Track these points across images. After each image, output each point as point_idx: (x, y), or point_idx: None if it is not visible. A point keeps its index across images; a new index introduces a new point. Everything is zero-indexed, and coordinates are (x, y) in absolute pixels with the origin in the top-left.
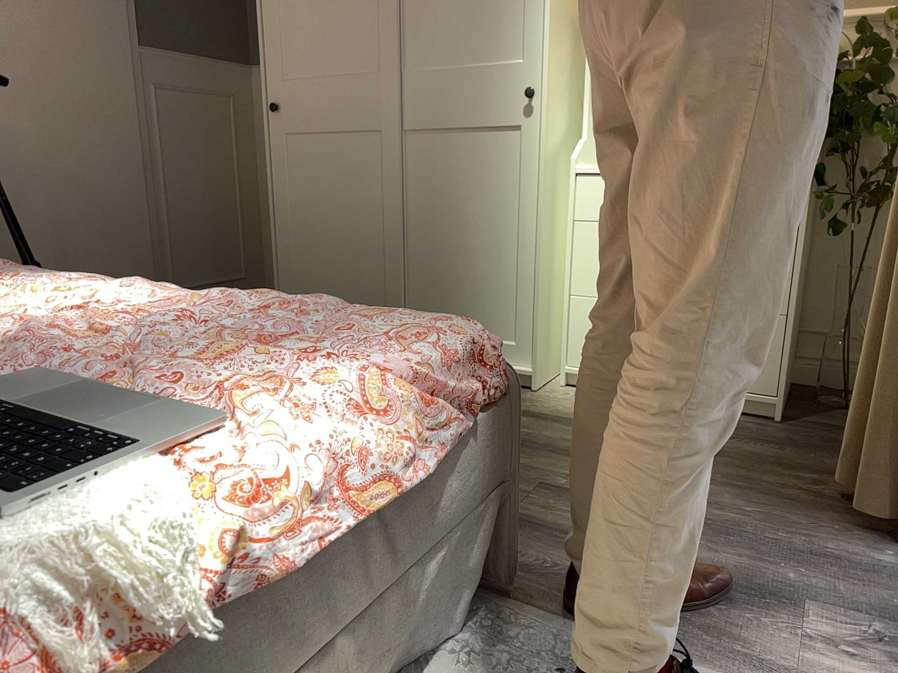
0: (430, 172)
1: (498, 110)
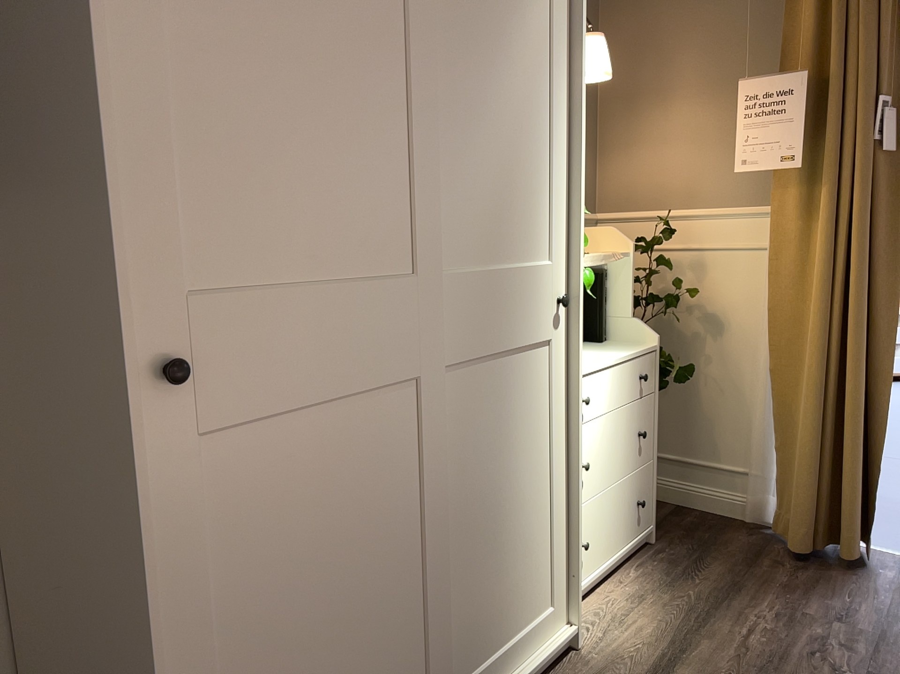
0: (470, 419)
1: (531, 324)
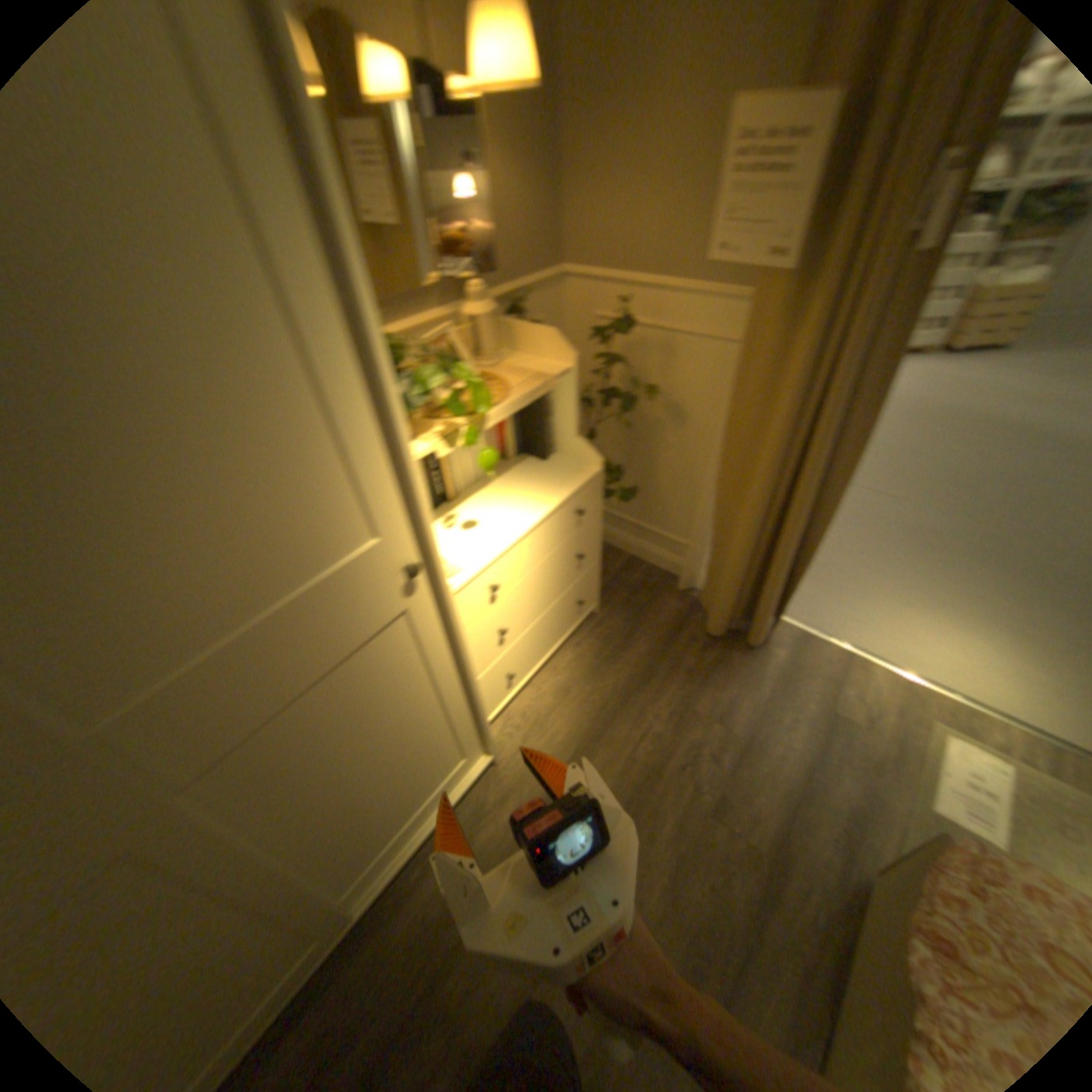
0: (286, 771)
1: (372, 617)
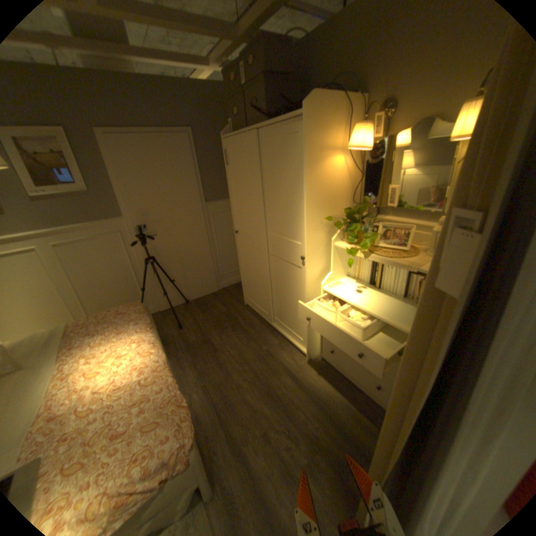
0: (277, 271)
1: (294, 259)
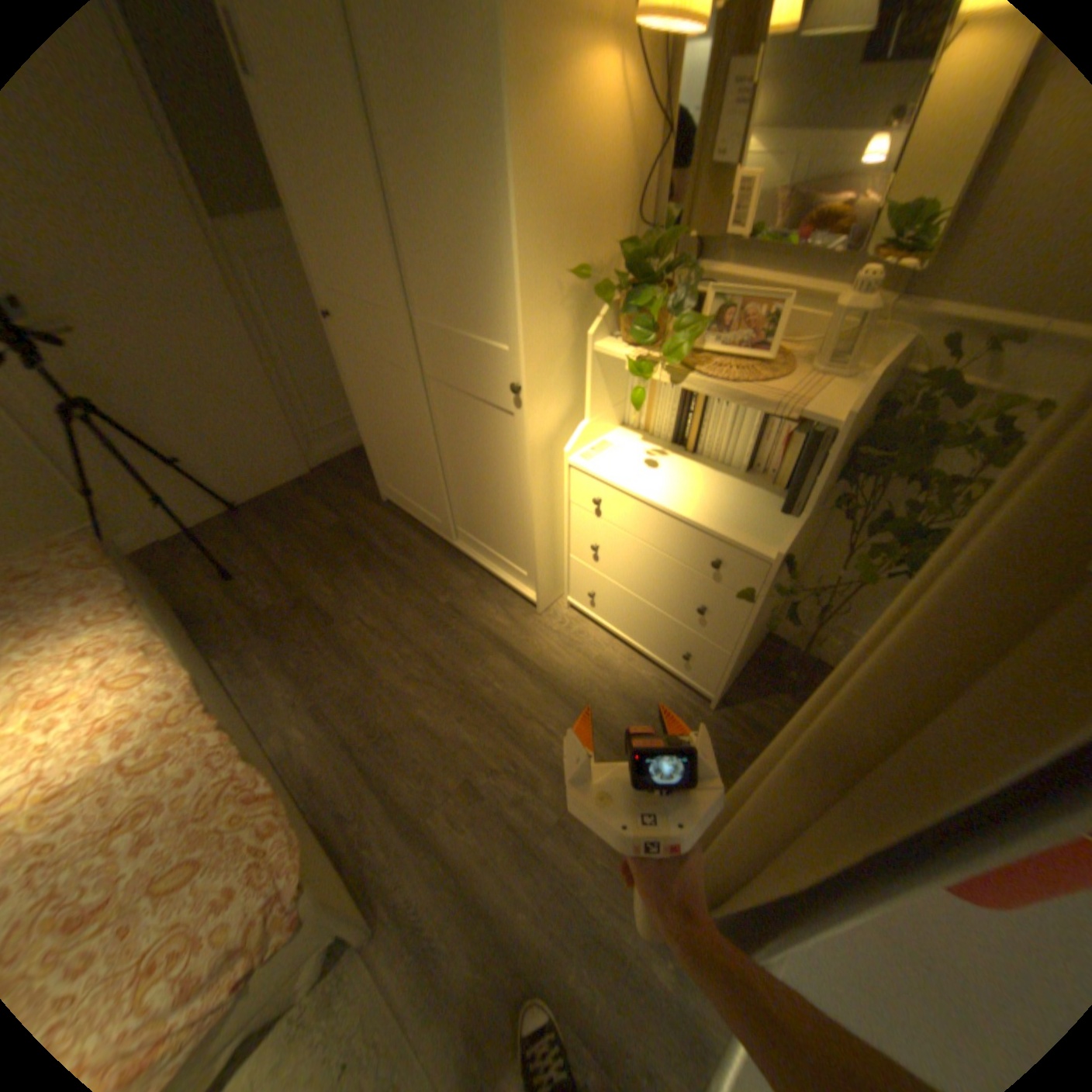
0: (451, 421)
1: (493, 391)
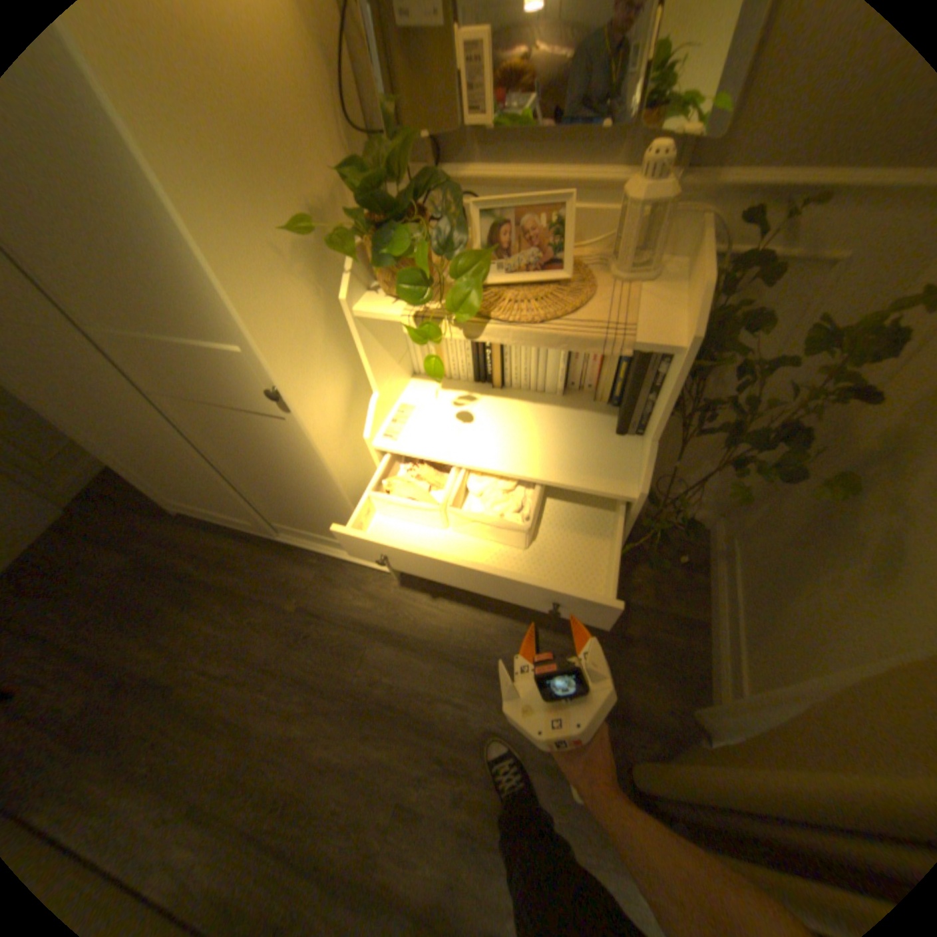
0: (210, 433)
1: (247, 398)
